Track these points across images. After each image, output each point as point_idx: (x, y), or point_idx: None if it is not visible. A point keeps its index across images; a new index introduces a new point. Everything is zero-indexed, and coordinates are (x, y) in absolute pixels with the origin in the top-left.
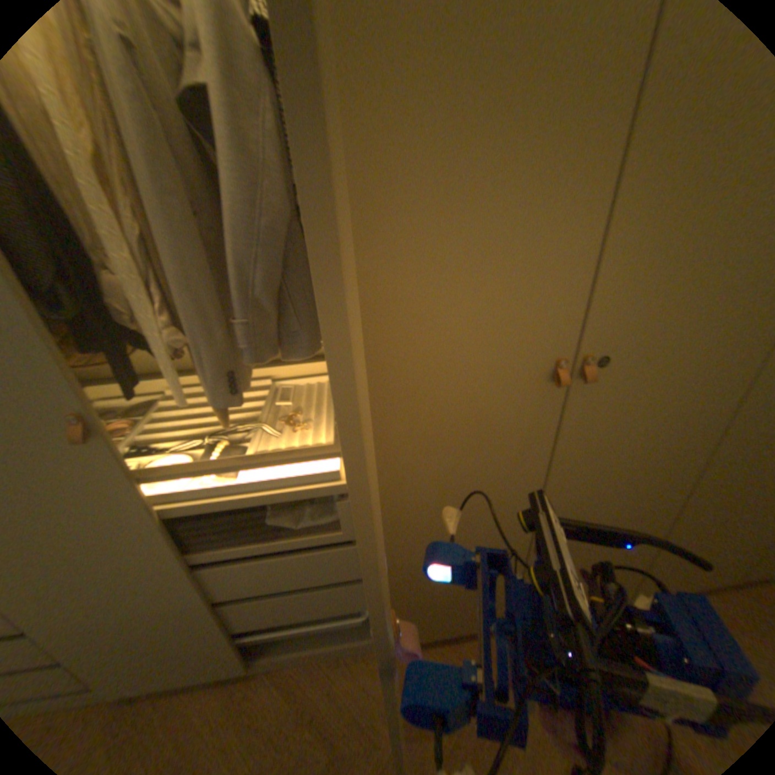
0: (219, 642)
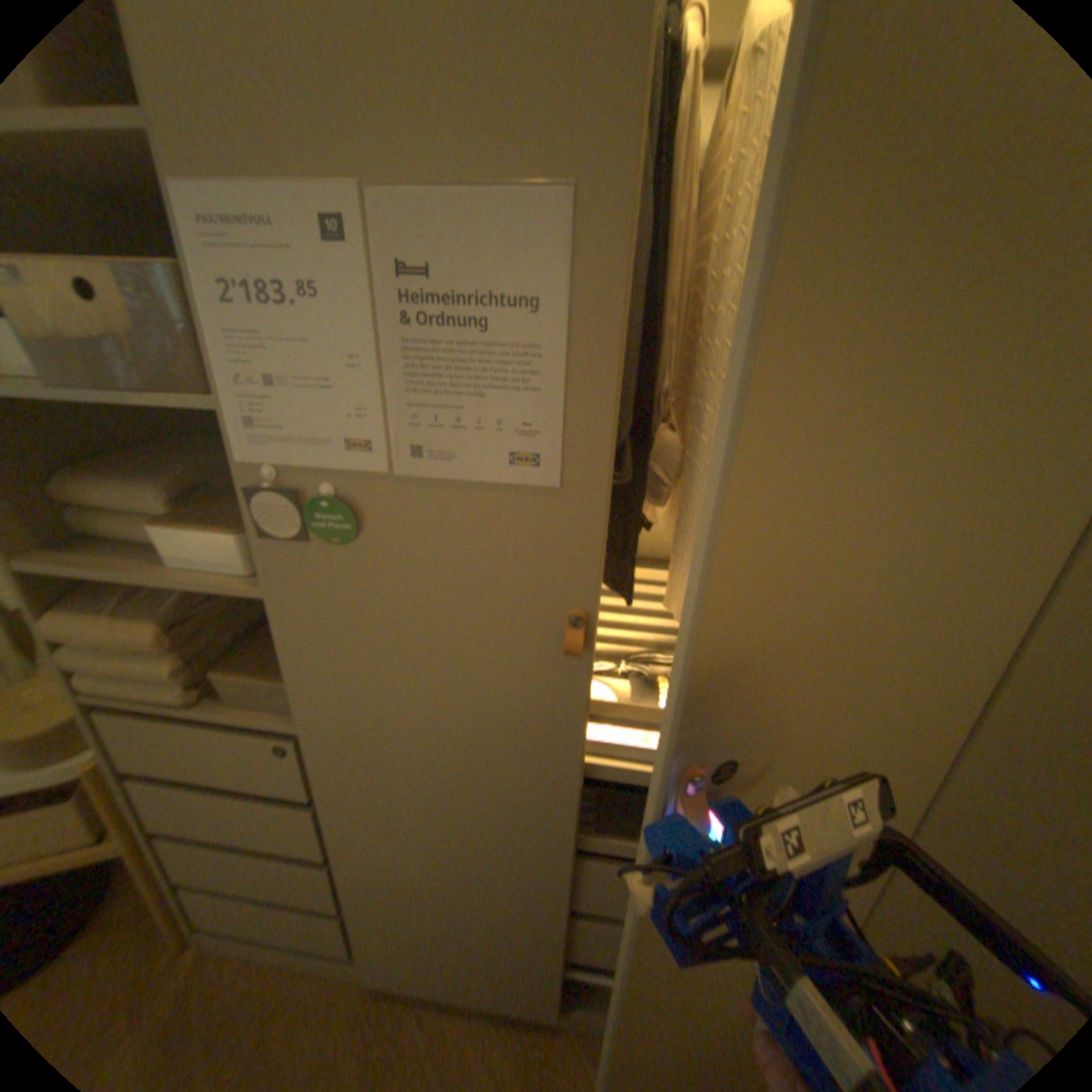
0: (553, 969)
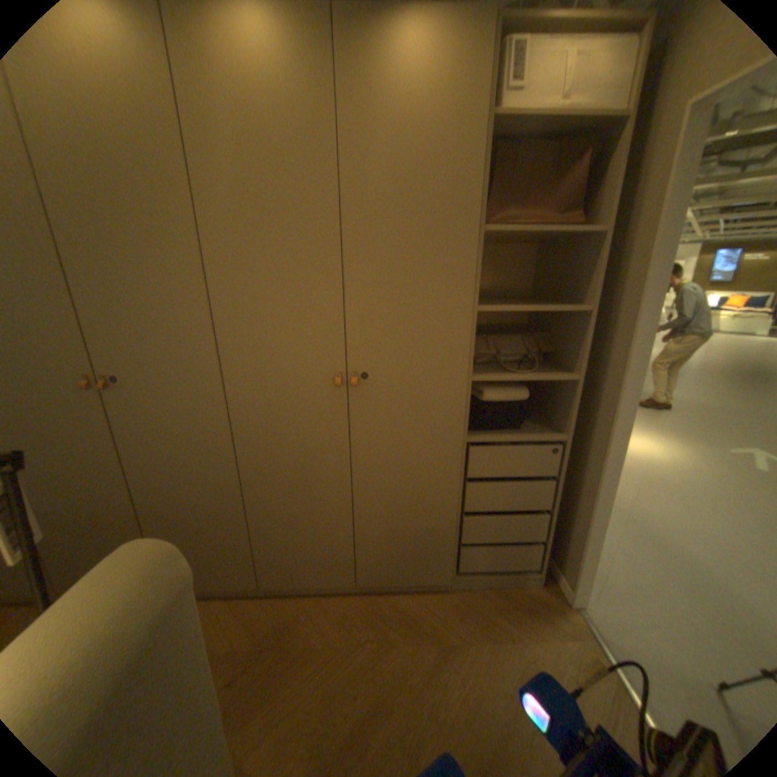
0: None
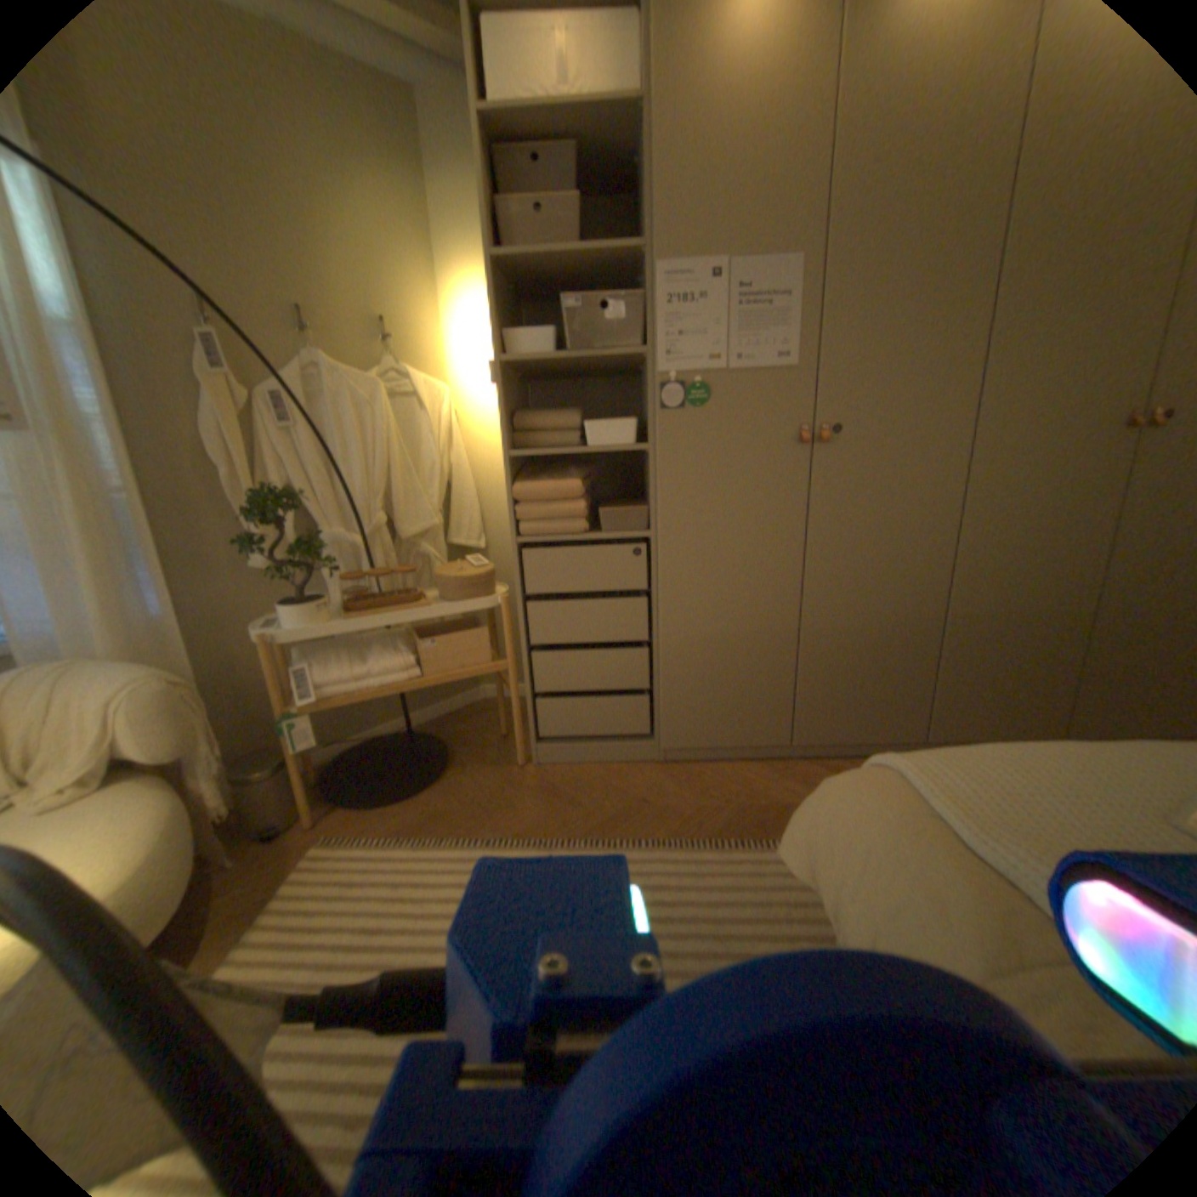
0: (784, 684)
